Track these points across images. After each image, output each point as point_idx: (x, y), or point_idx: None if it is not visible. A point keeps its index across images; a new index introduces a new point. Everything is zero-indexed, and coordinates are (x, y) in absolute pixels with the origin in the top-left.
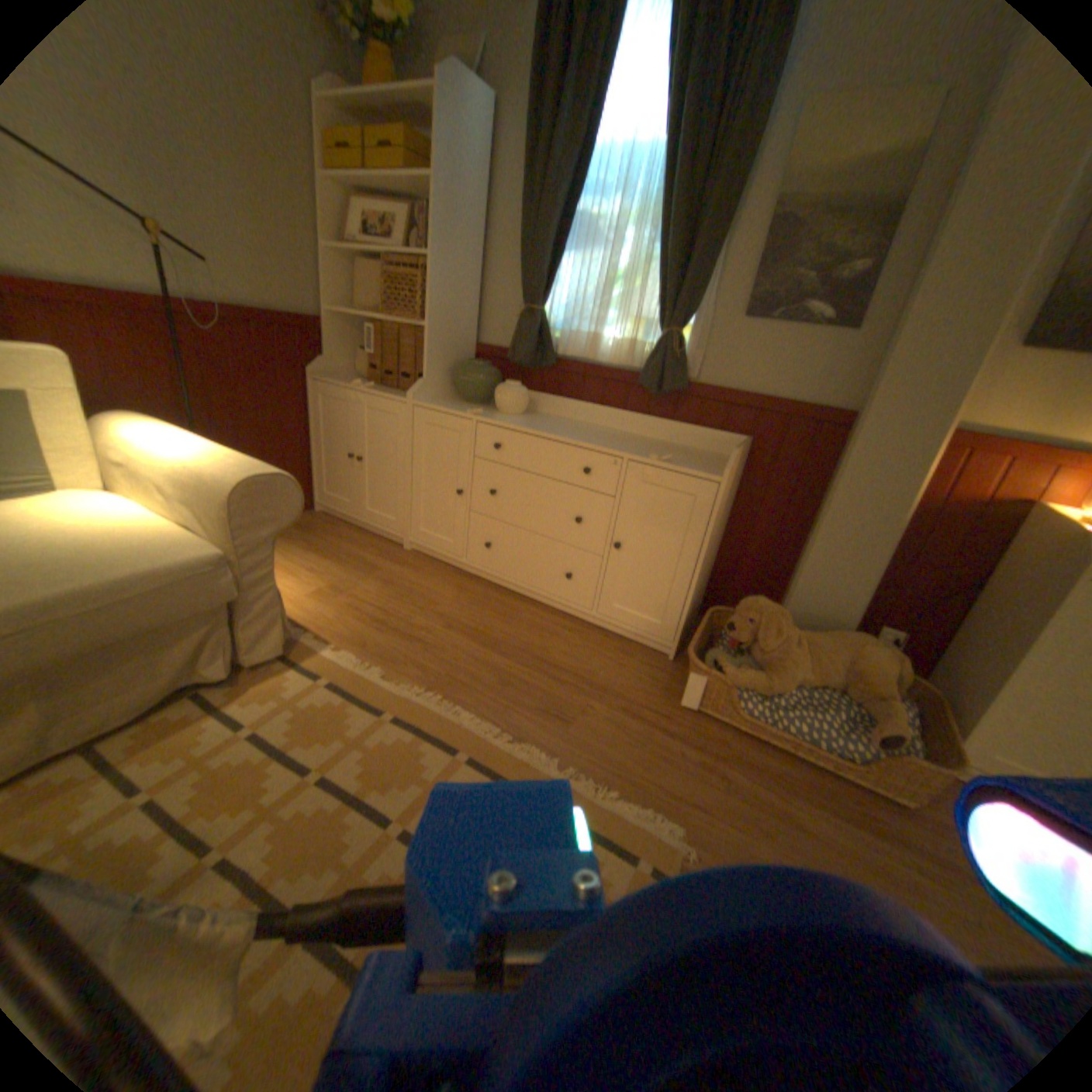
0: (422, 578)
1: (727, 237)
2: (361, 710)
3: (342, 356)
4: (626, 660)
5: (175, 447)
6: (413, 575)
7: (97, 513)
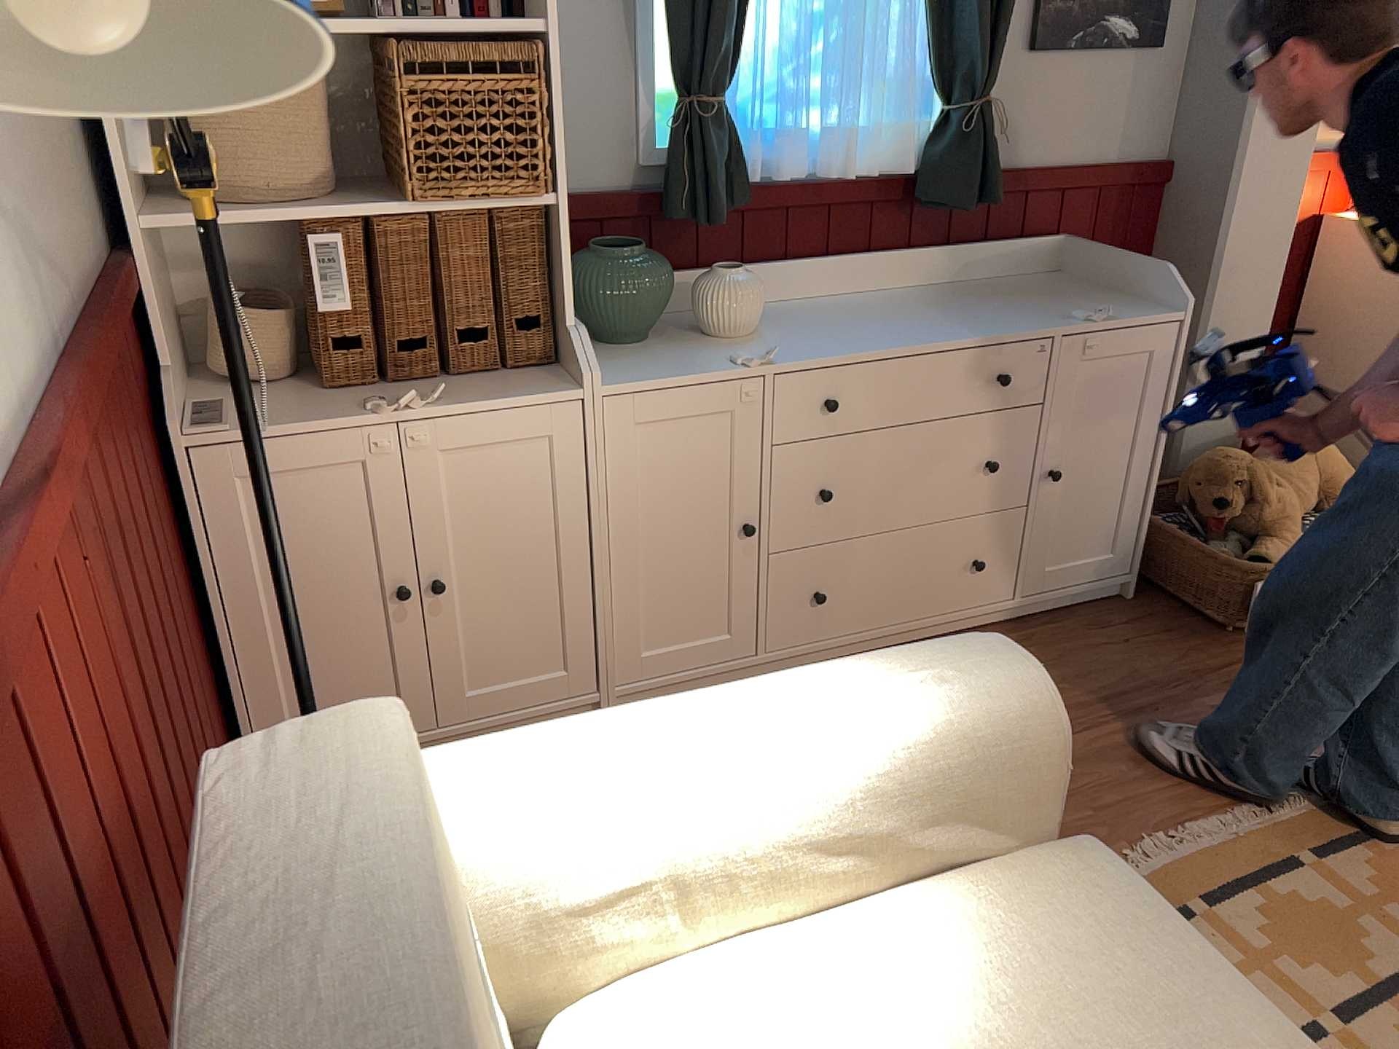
0: None
1: None
2: None
3: (177, 346)
4: (1117, 632)
5: (766, 743)
6: None
7: (806, 1008)
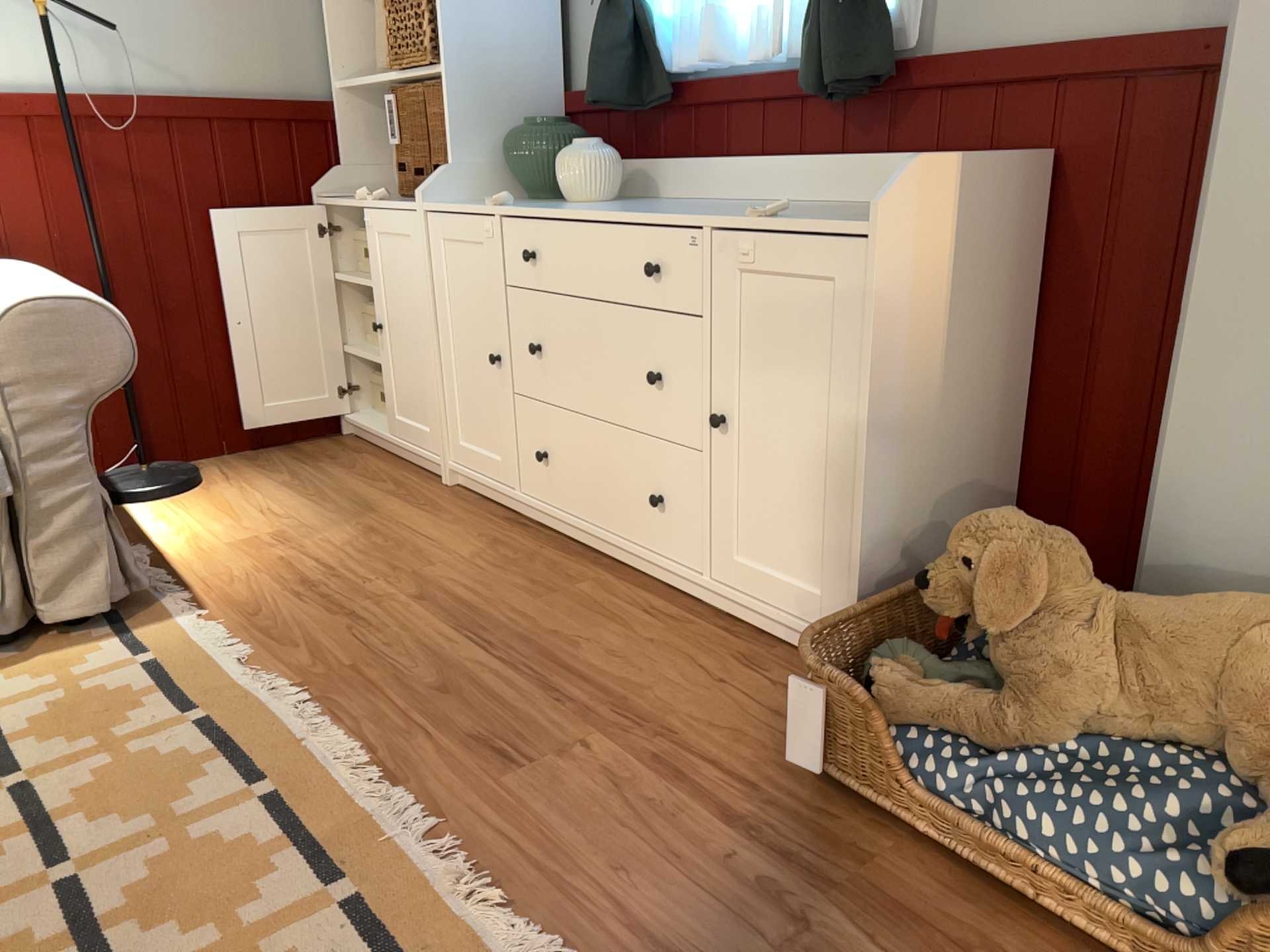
0: (437, 525)
1: None
2: (168, 699)
3: (376, 166)
4: (741, 675)
5: None
6: (427, 520)
7: None
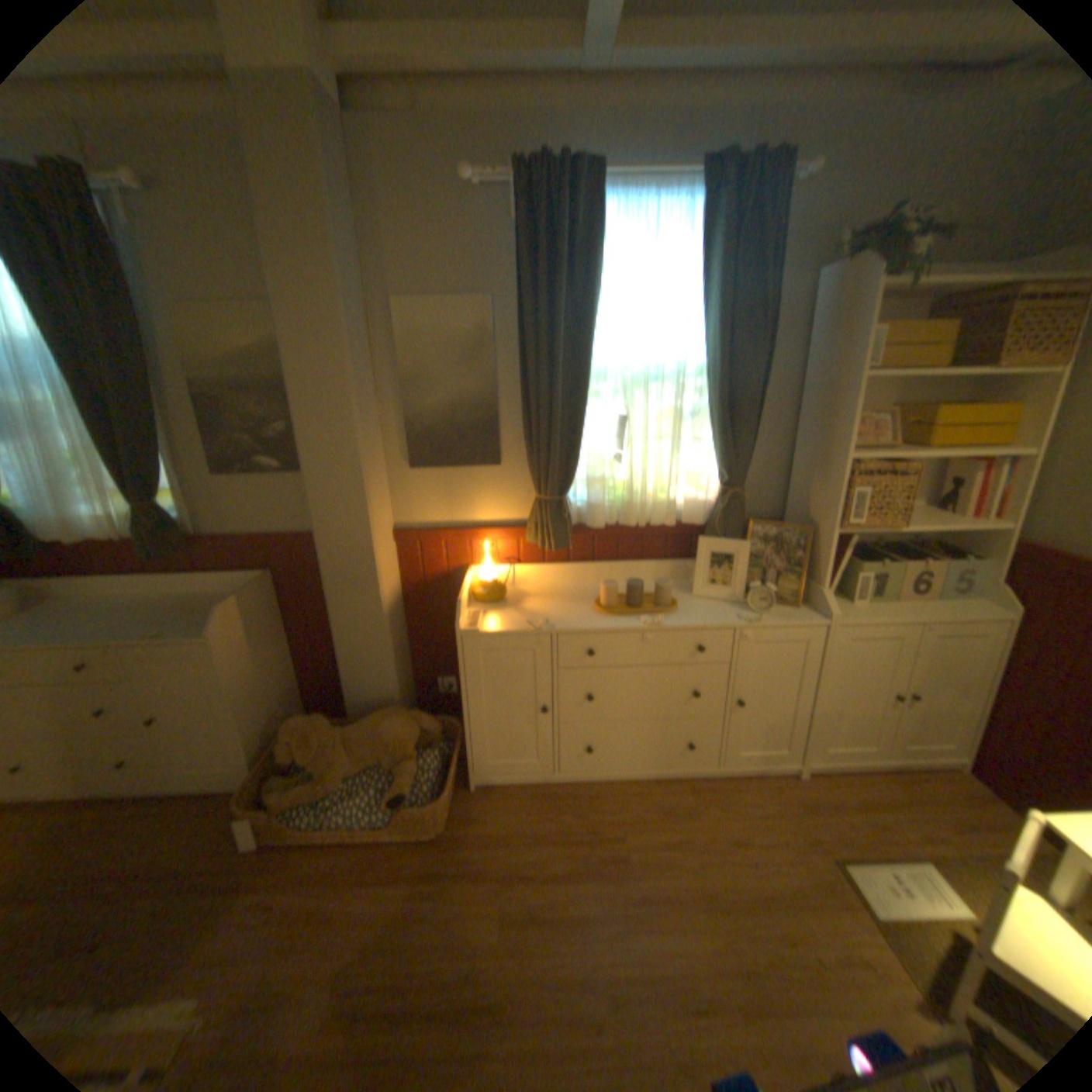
0: None
1: (156, 419)
2: None
3: None
4: (202, 826)
5: None
6: None
7: None
